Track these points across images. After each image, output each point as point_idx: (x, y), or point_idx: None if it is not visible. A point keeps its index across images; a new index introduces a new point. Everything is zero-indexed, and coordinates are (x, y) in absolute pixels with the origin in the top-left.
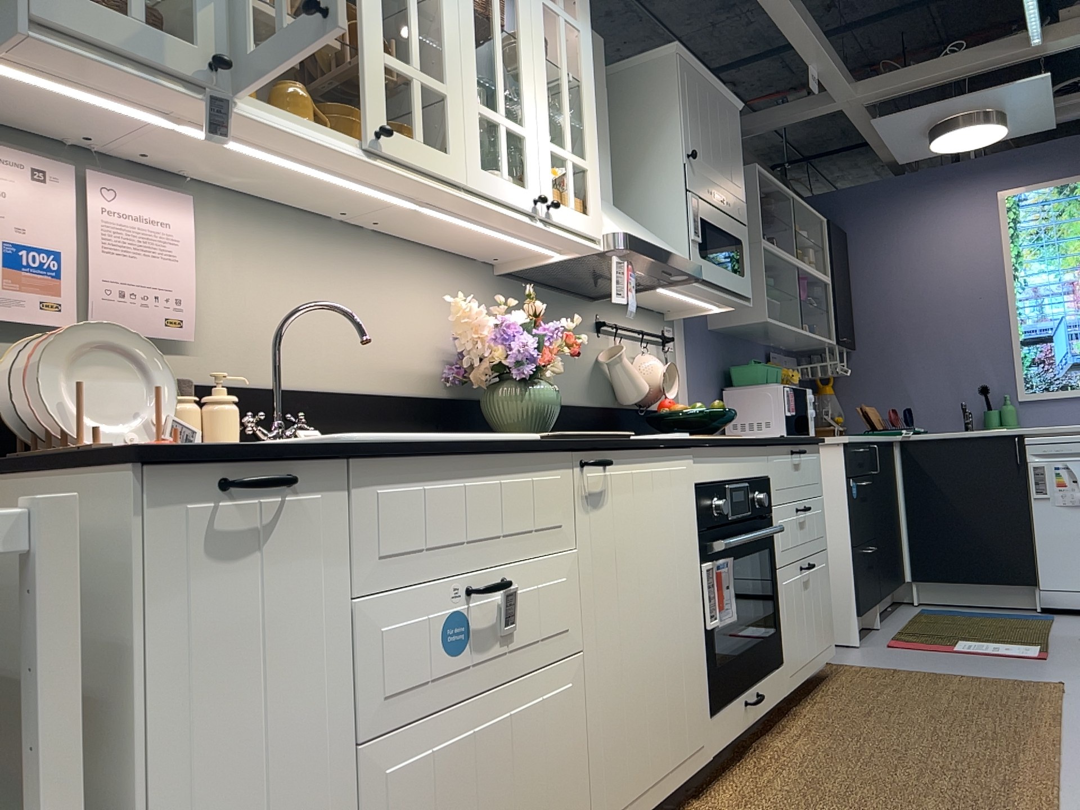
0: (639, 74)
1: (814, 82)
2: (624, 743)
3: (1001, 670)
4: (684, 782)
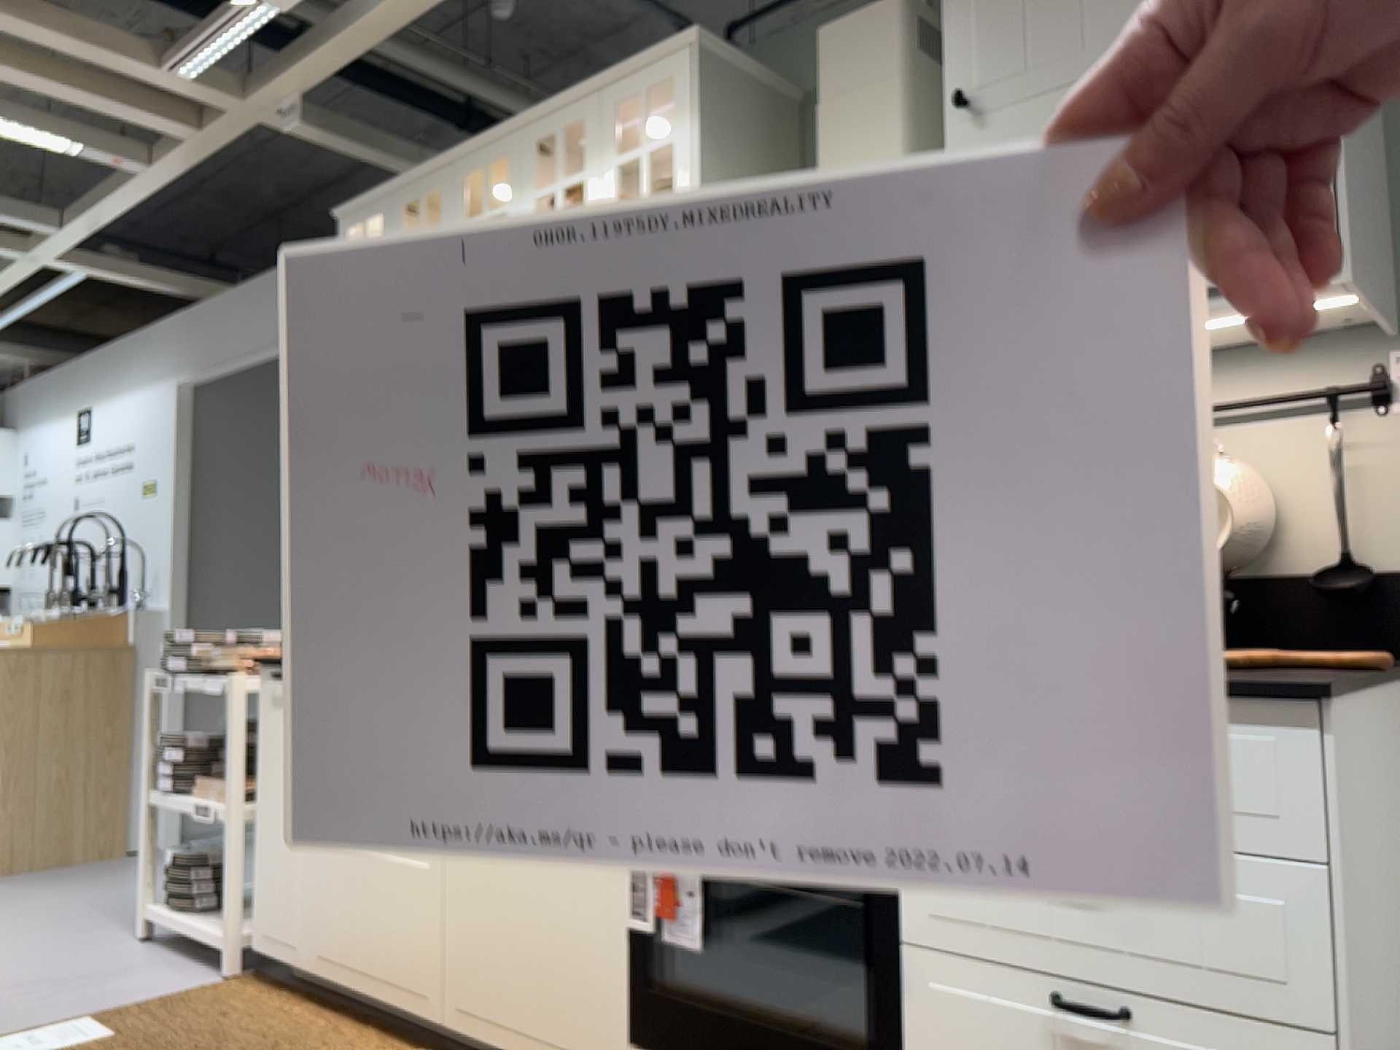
0: None
1: None
2: (479, 958)
3: None
4: None
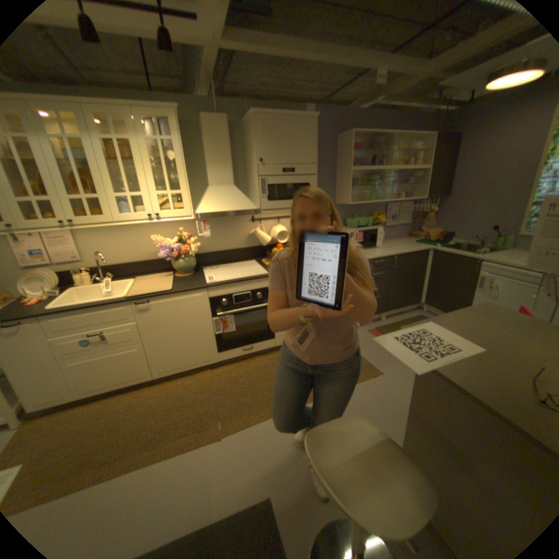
0: (249, 121)
1: (381, 77)
2: (166, 360)
3: (378, 358)
4: (201, 367)
